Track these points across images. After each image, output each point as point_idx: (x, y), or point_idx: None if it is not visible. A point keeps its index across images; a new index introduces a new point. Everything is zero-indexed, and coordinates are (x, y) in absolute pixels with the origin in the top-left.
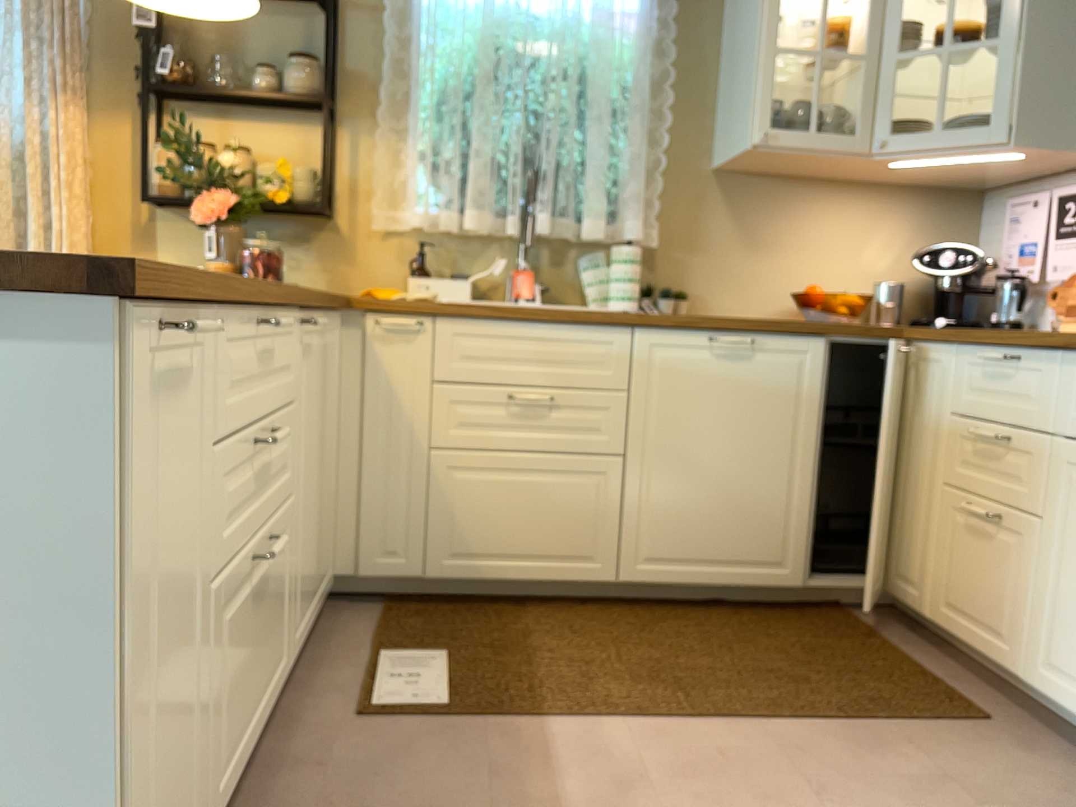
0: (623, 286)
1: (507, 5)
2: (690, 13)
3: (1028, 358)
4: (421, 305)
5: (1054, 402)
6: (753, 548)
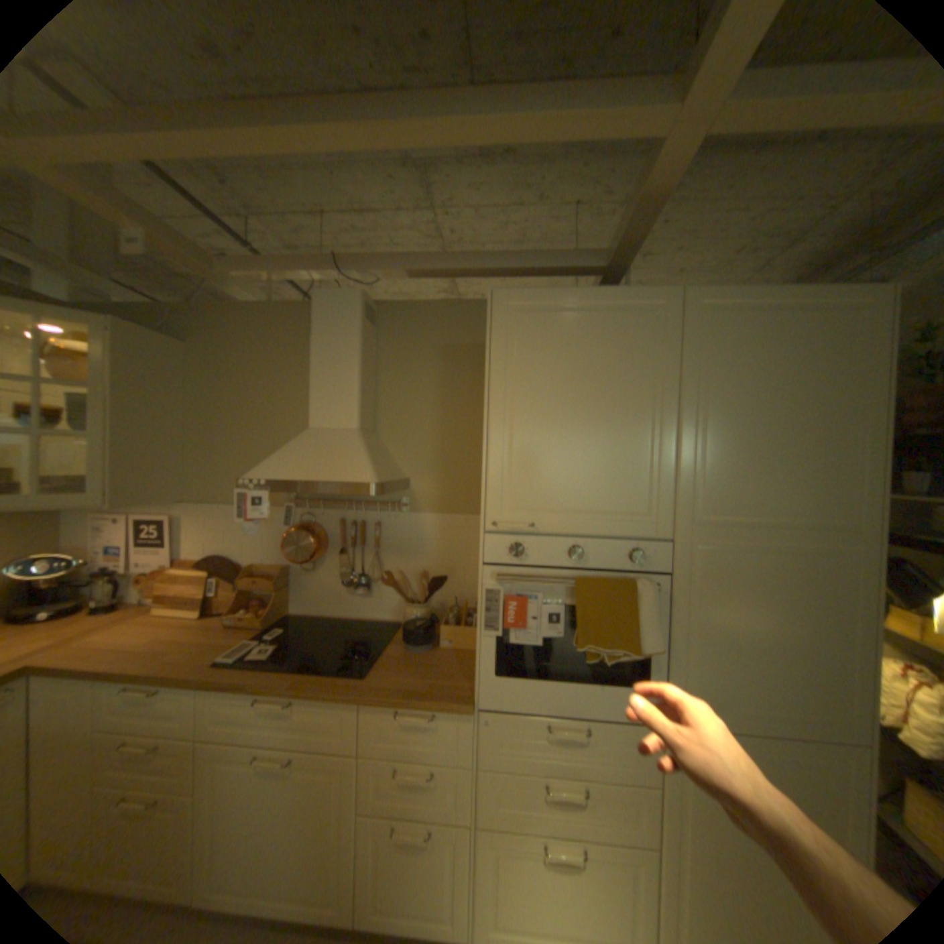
0: None
1: None
2: None
3: (164, 692)
4: None
5: (191, 720)
6: None
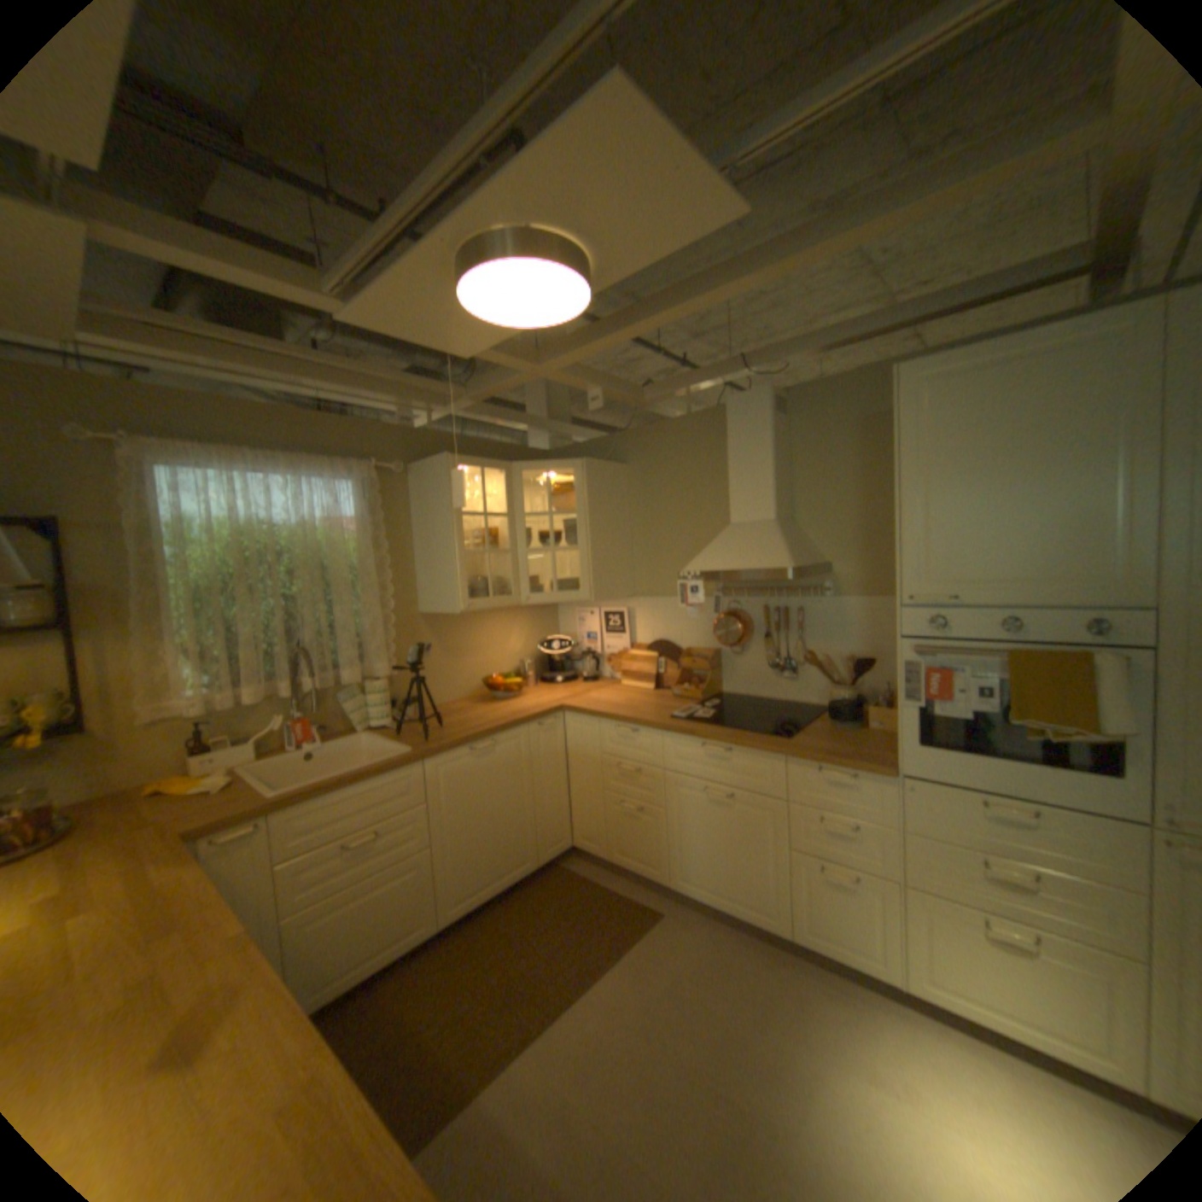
0: (380, 713)
1: (248, 524)
2: (387, 517)
3: (641, 732)
4: (256, 816)
5: (660, 754)
6: (511, 863)
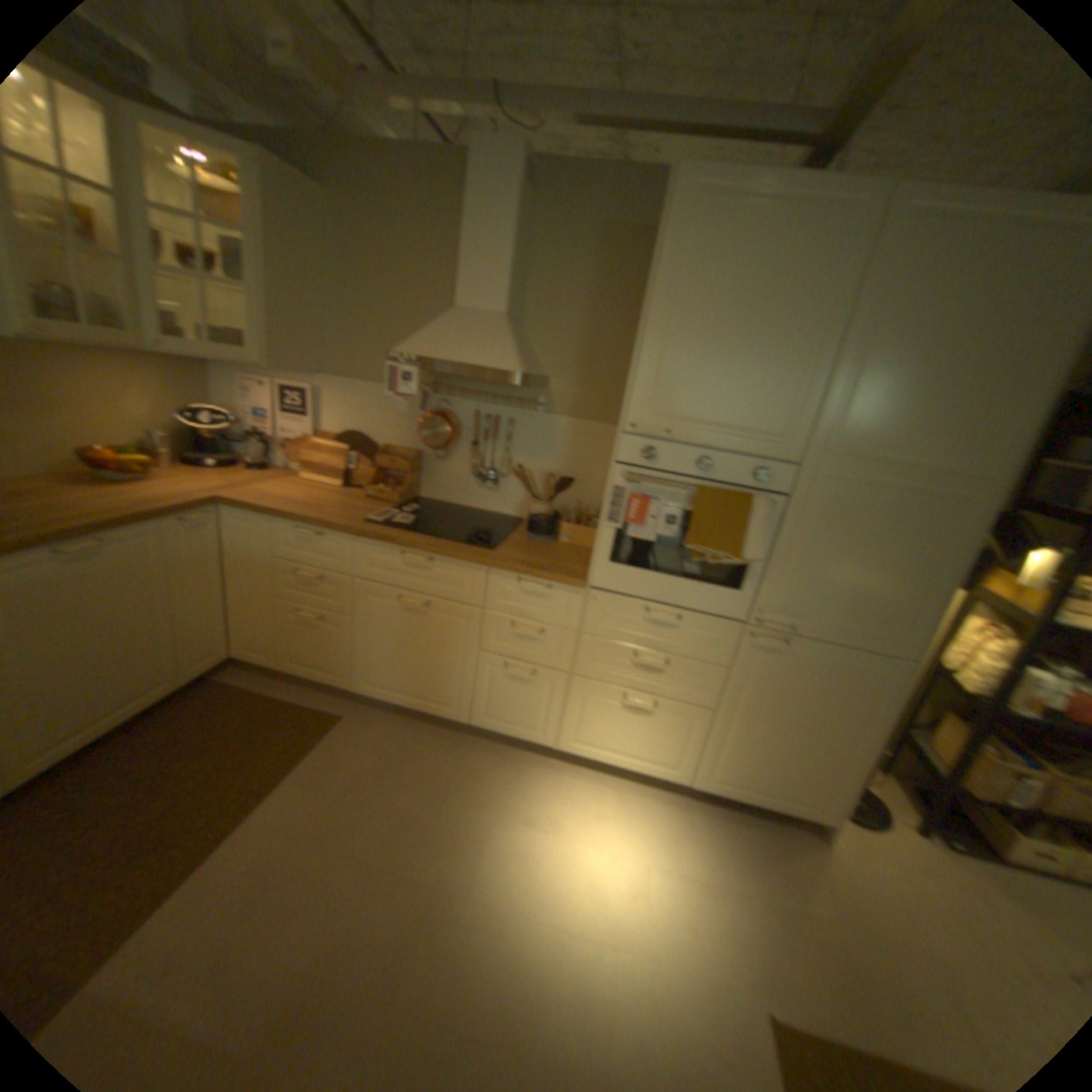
0: None
1: None
2: None
3: (324, 534)
4: None
5: (346, 559)
6: (132, 688)
